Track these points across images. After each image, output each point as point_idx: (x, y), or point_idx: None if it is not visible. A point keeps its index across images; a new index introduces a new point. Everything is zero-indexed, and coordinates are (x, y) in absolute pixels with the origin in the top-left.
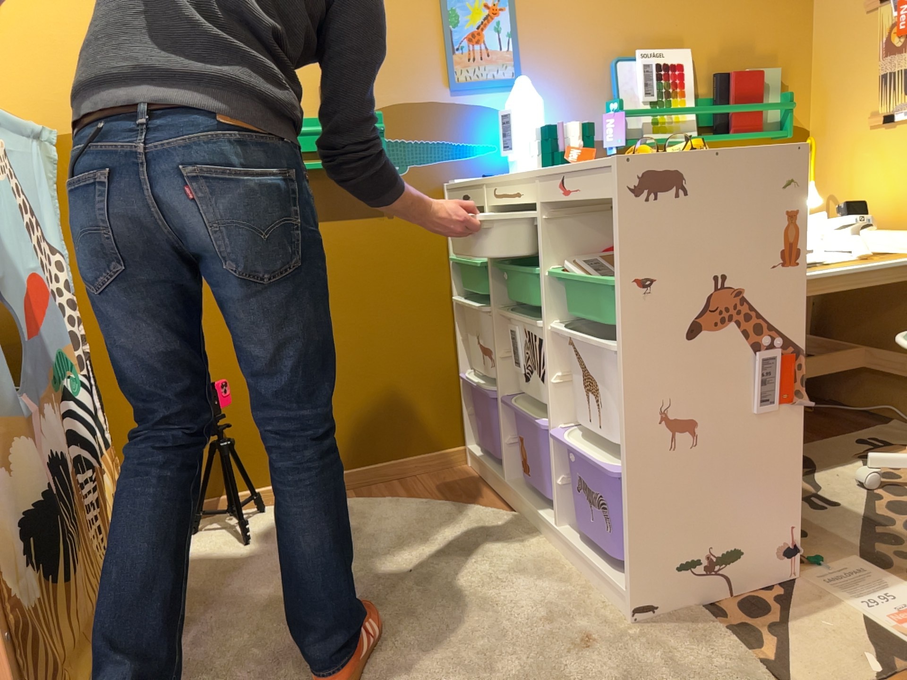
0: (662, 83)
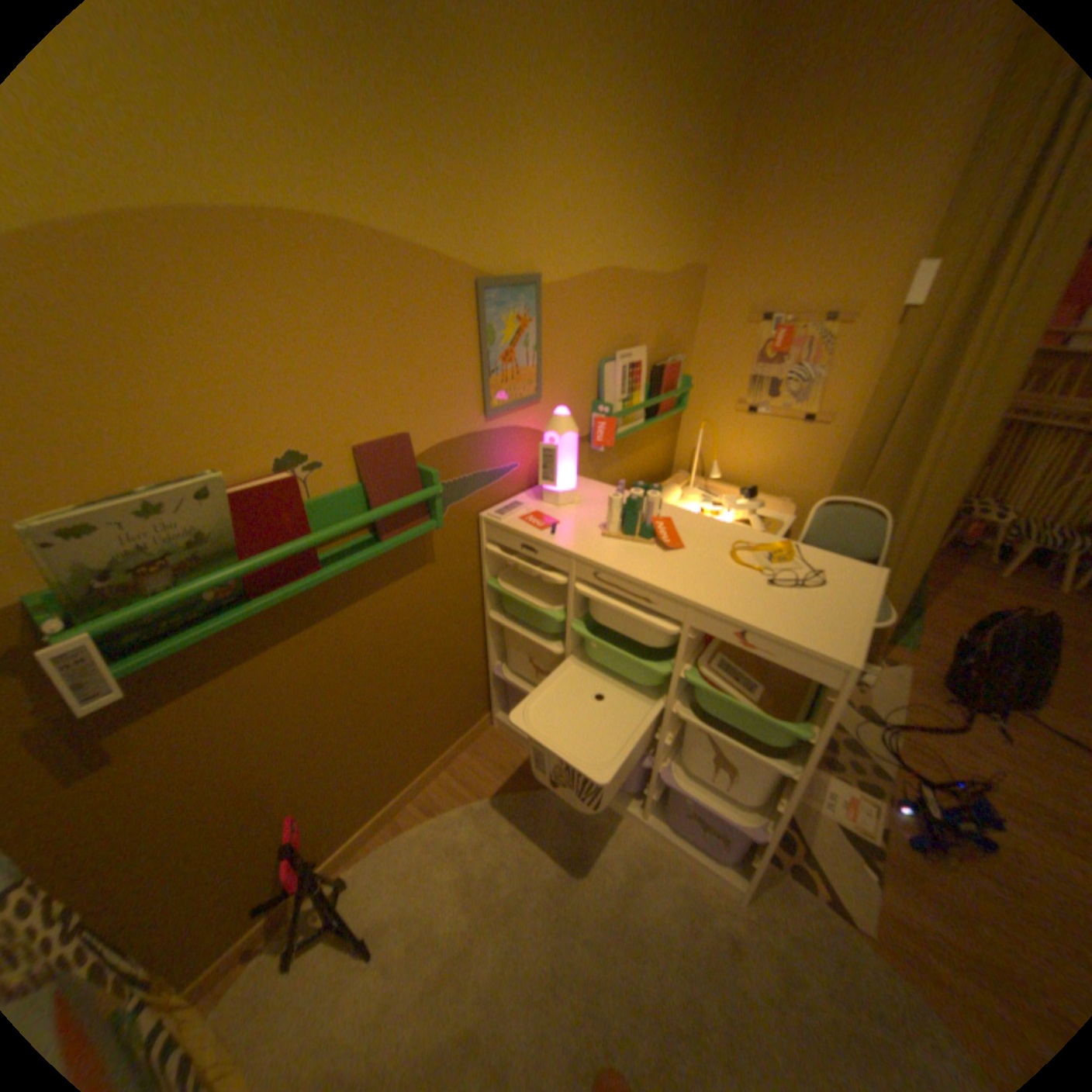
0: (631, 381)
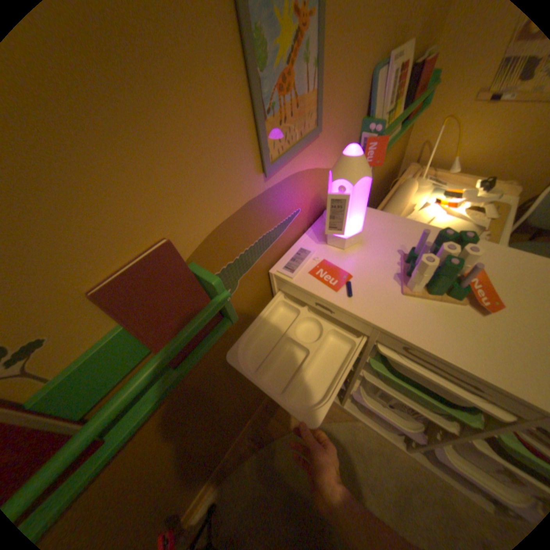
0: (399, 86)
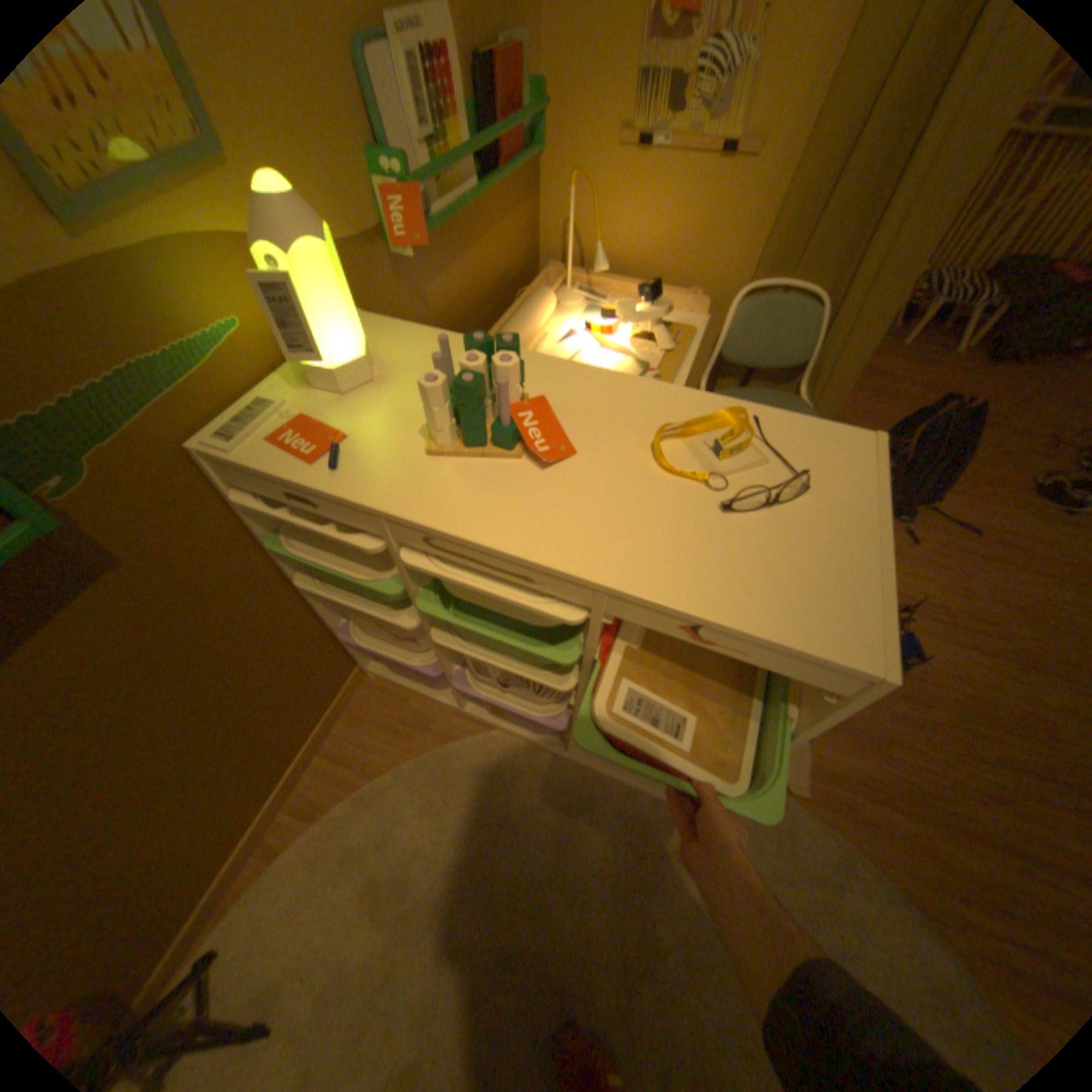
0: (432, 92)
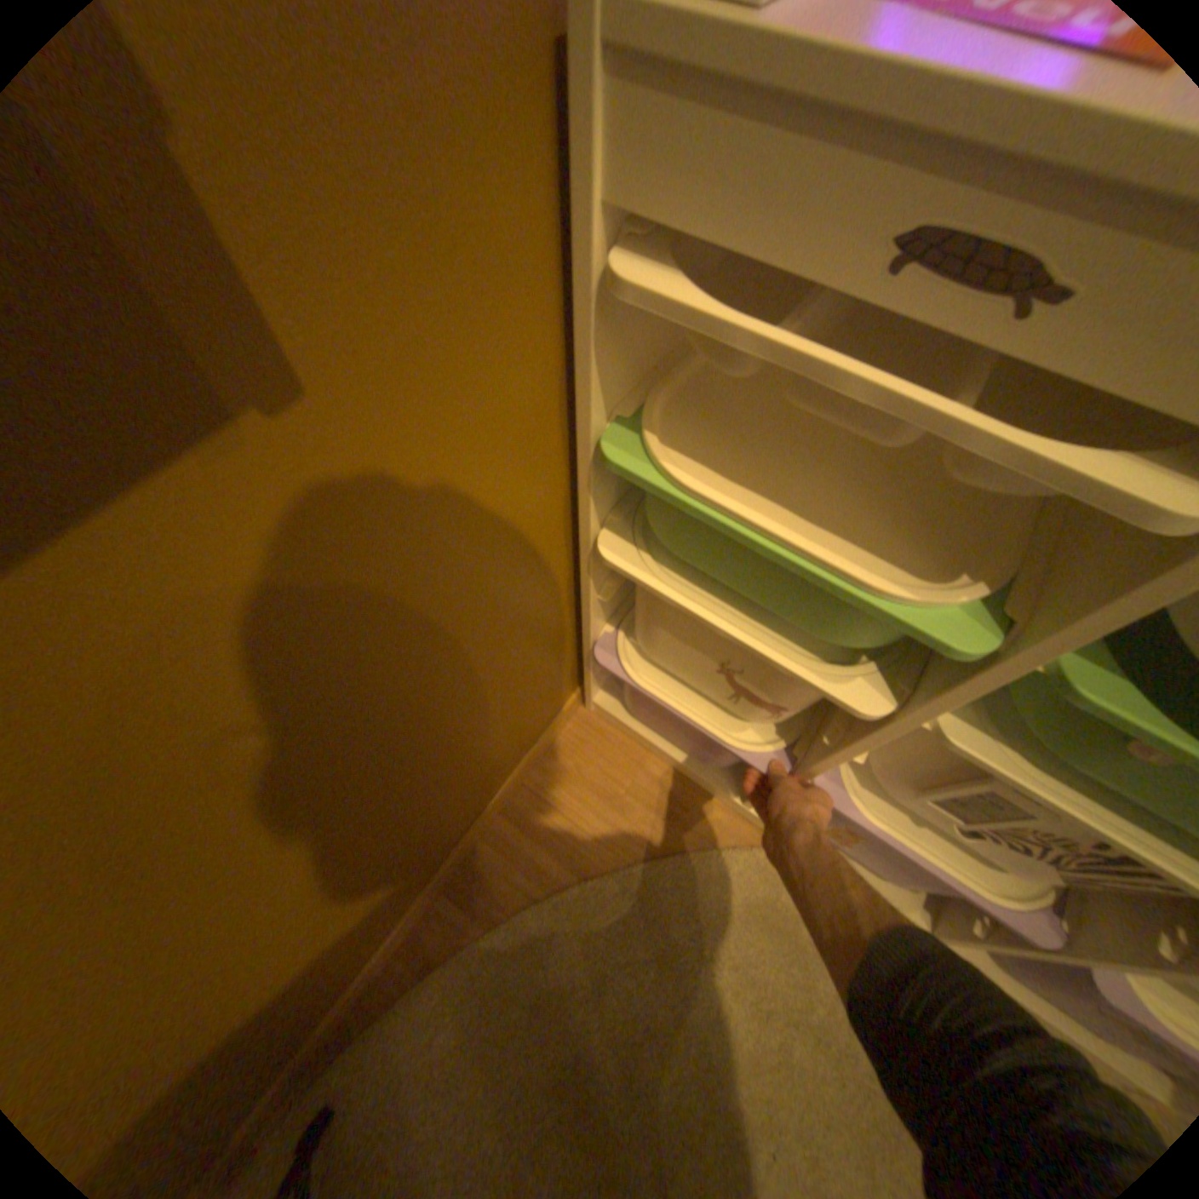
0: None
